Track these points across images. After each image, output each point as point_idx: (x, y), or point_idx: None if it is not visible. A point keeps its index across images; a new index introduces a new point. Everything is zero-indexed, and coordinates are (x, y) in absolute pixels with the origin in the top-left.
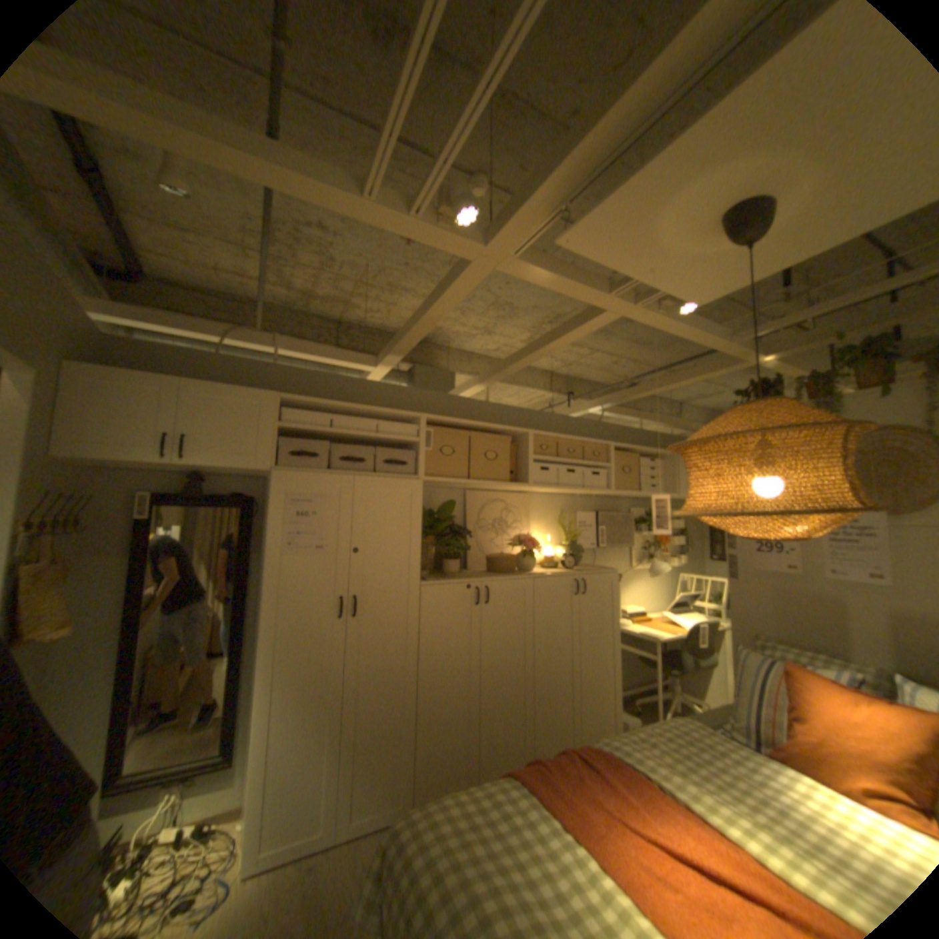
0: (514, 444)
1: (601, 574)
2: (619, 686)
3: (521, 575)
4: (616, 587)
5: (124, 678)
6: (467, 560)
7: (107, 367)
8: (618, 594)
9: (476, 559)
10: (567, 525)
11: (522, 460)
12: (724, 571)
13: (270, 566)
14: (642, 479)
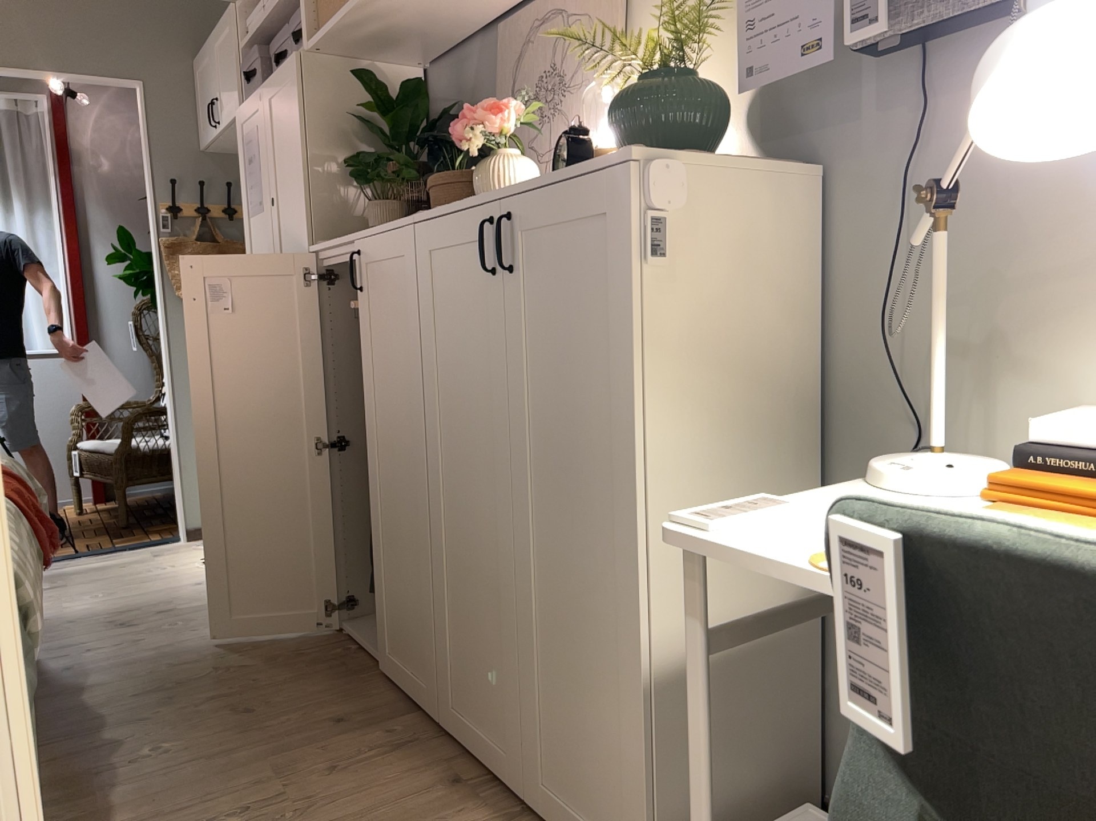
0: None
1: (569, 182)
2: (638, 690)
3: (402, 219)
4: (629, 235)
5: None
6: None
7: (198, 54)
8: (634, 270)
9: None
10: None
11: None
12: None
13: (244, 233)
14: None
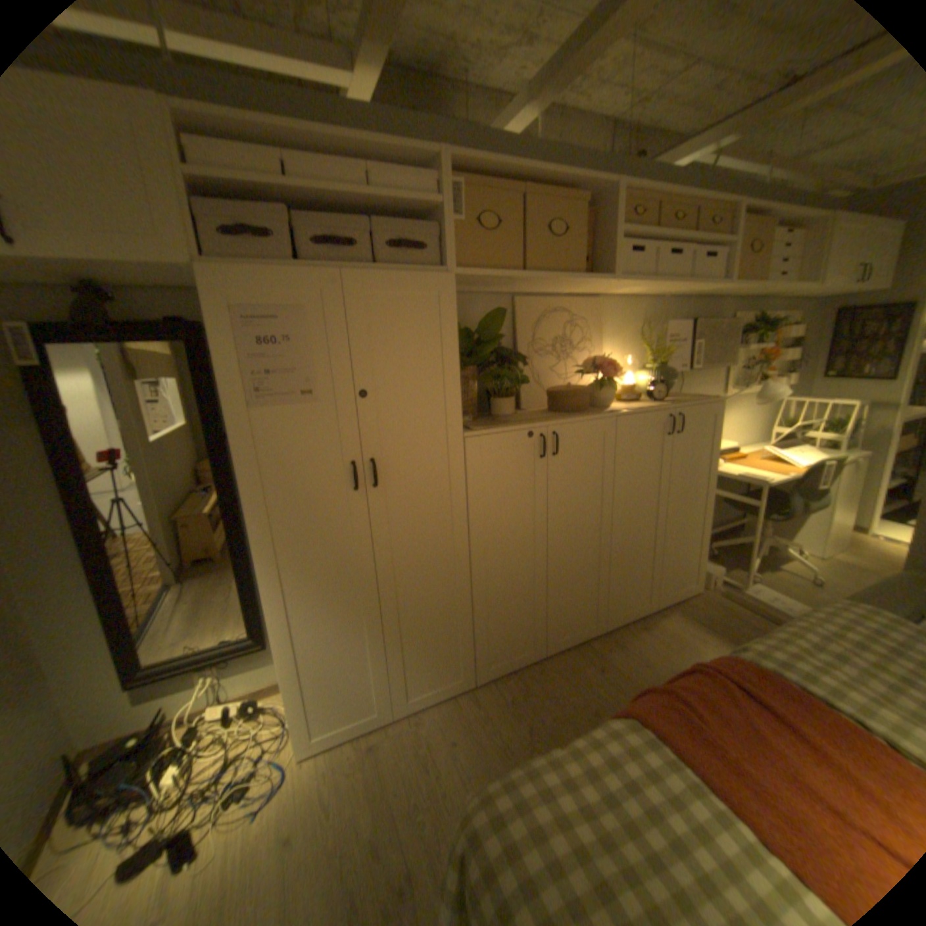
0: (593, 207)
1: (705, 405)
2: (708, 536)
3: (600, 413)
4: (721, 420)
5: (101, 574)
6: (521, 396)
7: None
8: (721, 429)
9: (532, 394)
10: (654, 340)
11: (605, 236)
12: (842, 390)
13: (237, 426)
14: (771, 263)
